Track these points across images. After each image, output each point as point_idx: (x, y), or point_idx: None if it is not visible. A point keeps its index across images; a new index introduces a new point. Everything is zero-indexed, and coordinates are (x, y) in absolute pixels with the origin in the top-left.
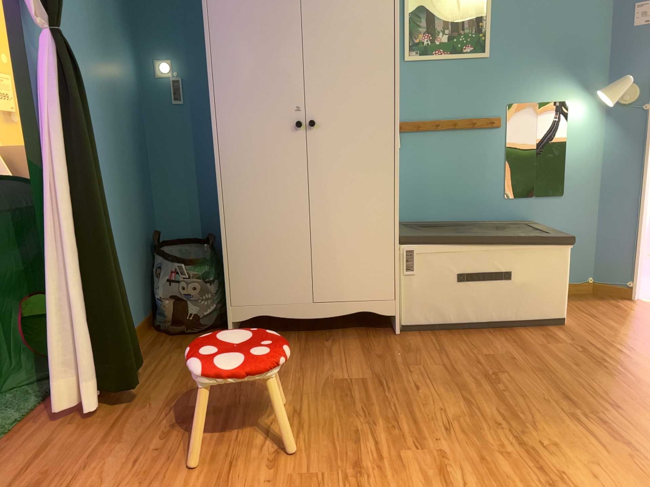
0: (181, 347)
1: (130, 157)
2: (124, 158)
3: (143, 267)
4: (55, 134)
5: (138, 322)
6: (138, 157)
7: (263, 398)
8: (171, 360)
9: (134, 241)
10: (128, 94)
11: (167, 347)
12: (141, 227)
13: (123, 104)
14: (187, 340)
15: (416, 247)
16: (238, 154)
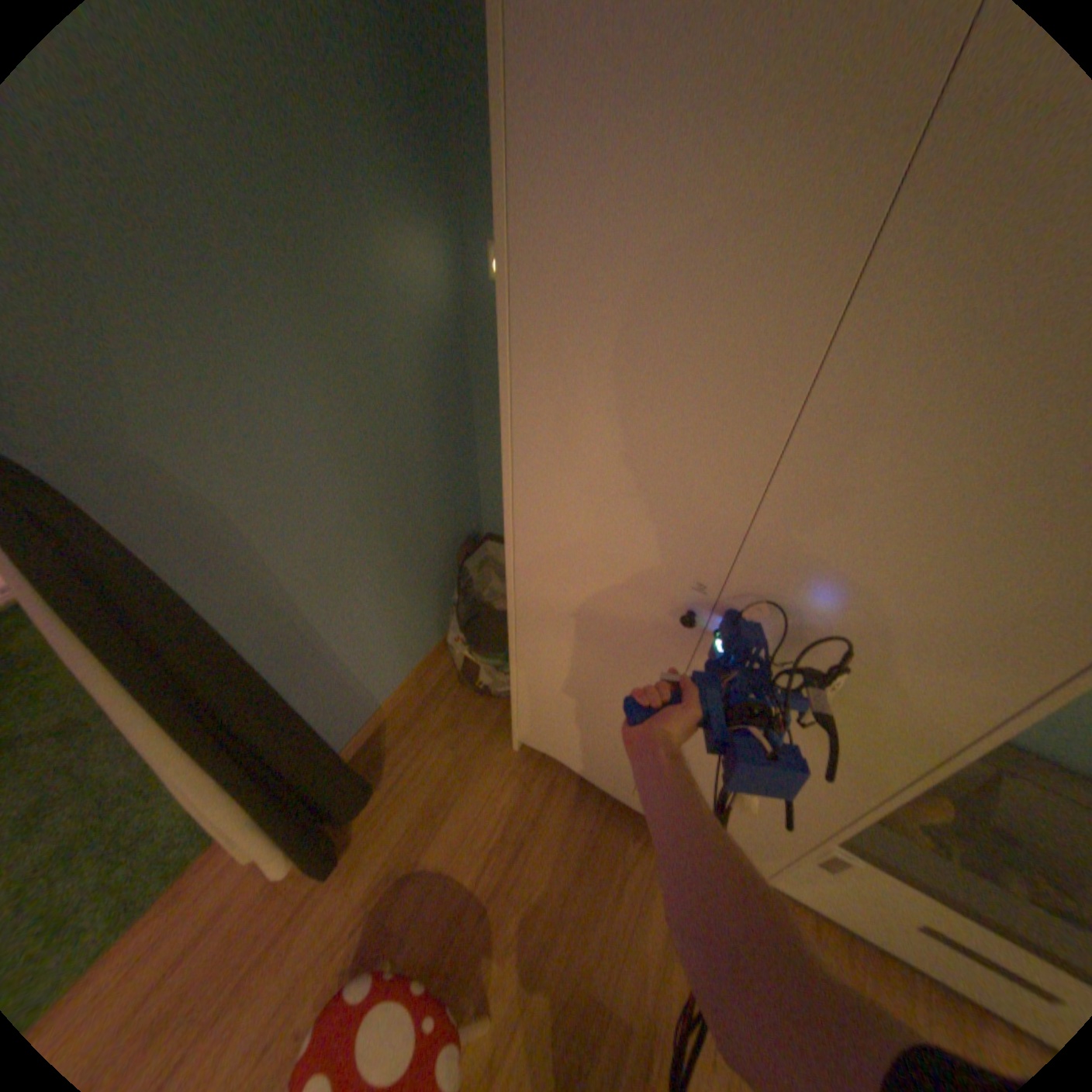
0: (457, 731)
1: (418, 455)
2: (400, 467)
3: (442, 587)
4: (95, 663)
5: (426, 655)
6: (442, 438)
7: (481, 981)
8: (429, 766)
9: (423, 570)
10: (418, 335)
11: (441, 720)
12: (441, 540)
13: (401, 365)
14: (470, 714)
15: (871, 862)
16: (555, 595)
